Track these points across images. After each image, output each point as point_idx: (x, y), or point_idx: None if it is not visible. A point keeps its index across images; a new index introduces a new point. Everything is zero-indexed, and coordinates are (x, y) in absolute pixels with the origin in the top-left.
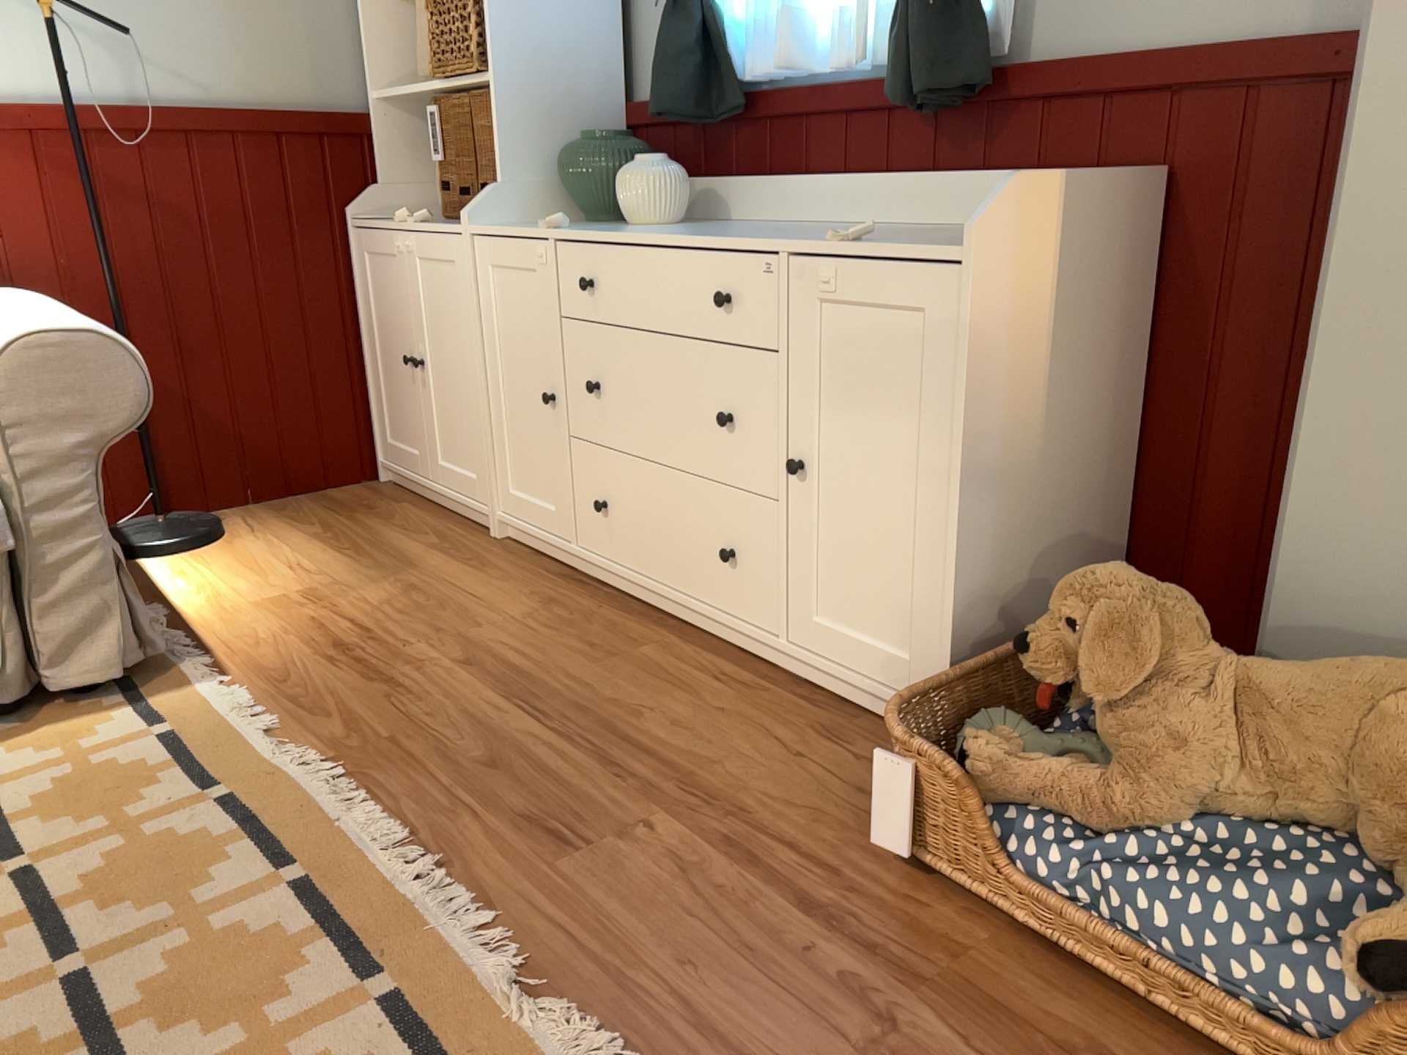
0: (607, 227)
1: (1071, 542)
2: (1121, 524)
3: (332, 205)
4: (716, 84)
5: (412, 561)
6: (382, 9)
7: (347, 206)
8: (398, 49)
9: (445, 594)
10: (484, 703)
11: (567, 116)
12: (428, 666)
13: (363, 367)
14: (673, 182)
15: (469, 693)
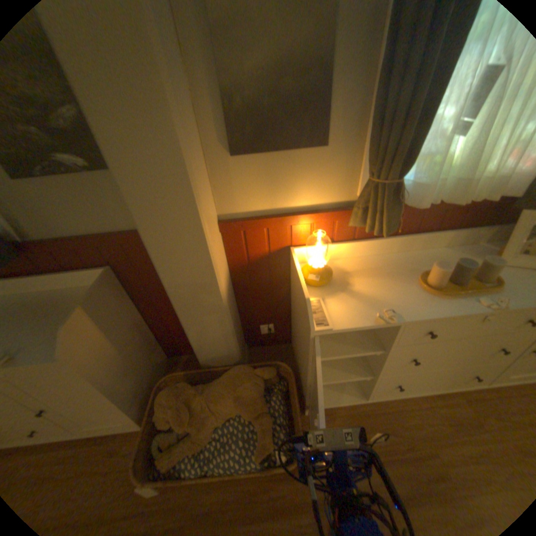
0: None
1: (145, 357)
2: (153, 337)
3: None
4: None
5: None
6: None
7: None
8: None
9: None
10: None
11: None
12: None
13: None
14: None
15: None
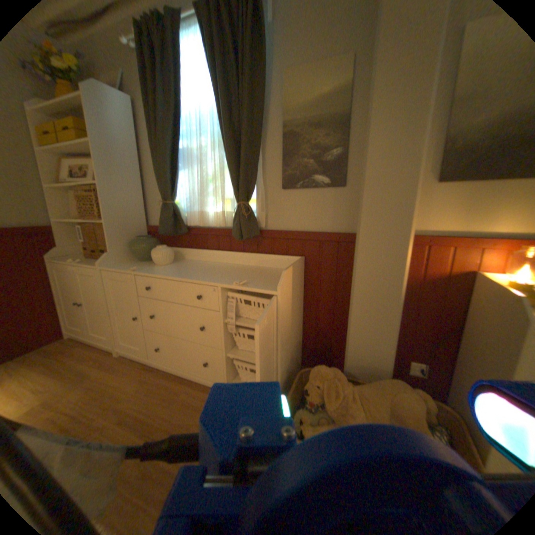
0: (150, 266)
1: (296, 345)
2: (302, 335)
3: (36, 254)
4: (178, 224)
5: (85, 375)
6: (53, 192)
7: (43, 254)
8: (60, 204)
9: (103, 390)
10: (132, 443)
11: (129, 230)
12: (104, 431)
13: (54, 304)
14: (170, 253)
15: (125, 440)
